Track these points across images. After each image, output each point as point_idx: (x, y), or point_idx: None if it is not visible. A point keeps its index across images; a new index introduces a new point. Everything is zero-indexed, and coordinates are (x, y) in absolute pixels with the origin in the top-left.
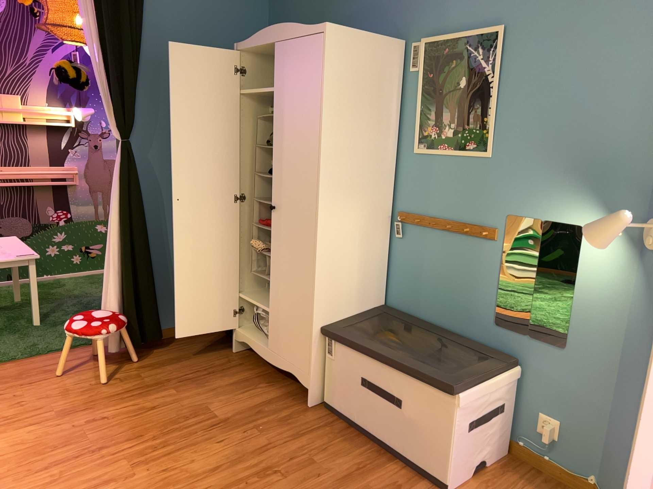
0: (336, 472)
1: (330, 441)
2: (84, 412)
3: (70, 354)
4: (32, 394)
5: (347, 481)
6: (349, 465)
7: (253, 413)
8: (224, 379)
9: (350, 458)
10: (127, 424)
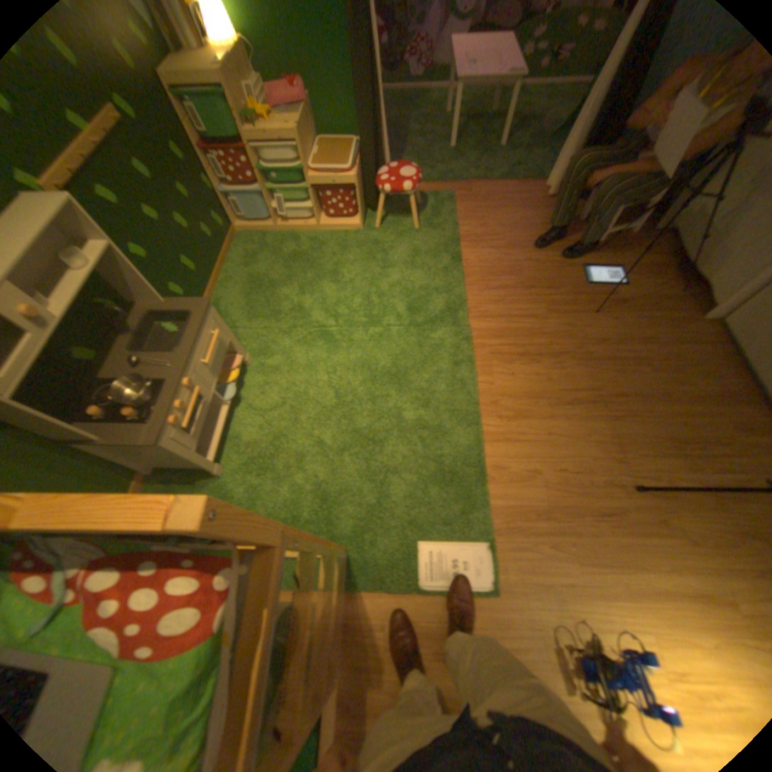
0: (698, 389)
1: (706, 361)
2: (523, 250)
3: (520, 188)
4: (492, 220)
5: (703, 402)
6: (712, 390)
7: (649, 305)
8: (636, 259)
9: (717, 384)
10: (550, 273)
